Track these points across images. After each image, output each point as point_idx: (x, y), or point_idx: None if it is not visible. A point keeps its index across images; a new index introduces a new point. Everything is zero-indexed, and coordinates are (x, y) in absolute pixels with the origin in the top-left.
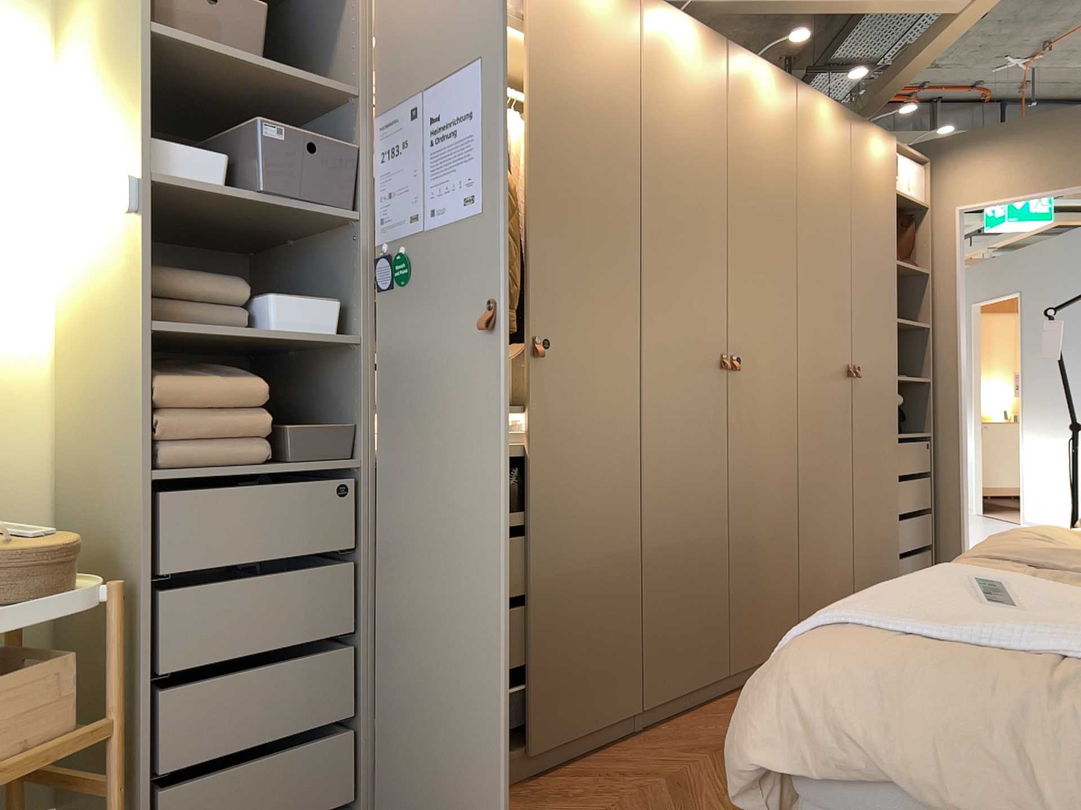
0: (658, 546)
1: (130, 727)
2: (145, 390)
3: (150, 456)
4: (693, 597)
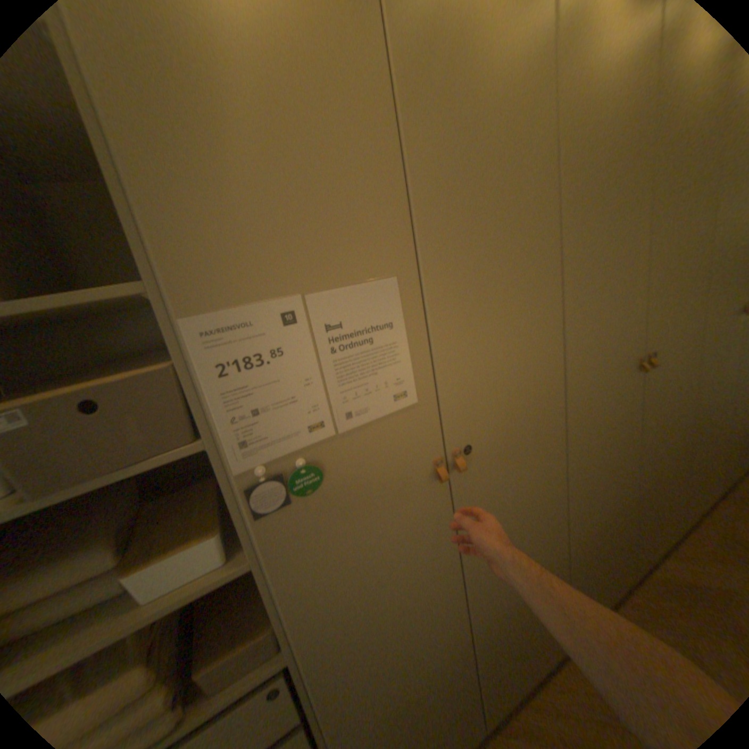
0: (588, 537)
1: None
2: None
3: None
4: (616, 551)
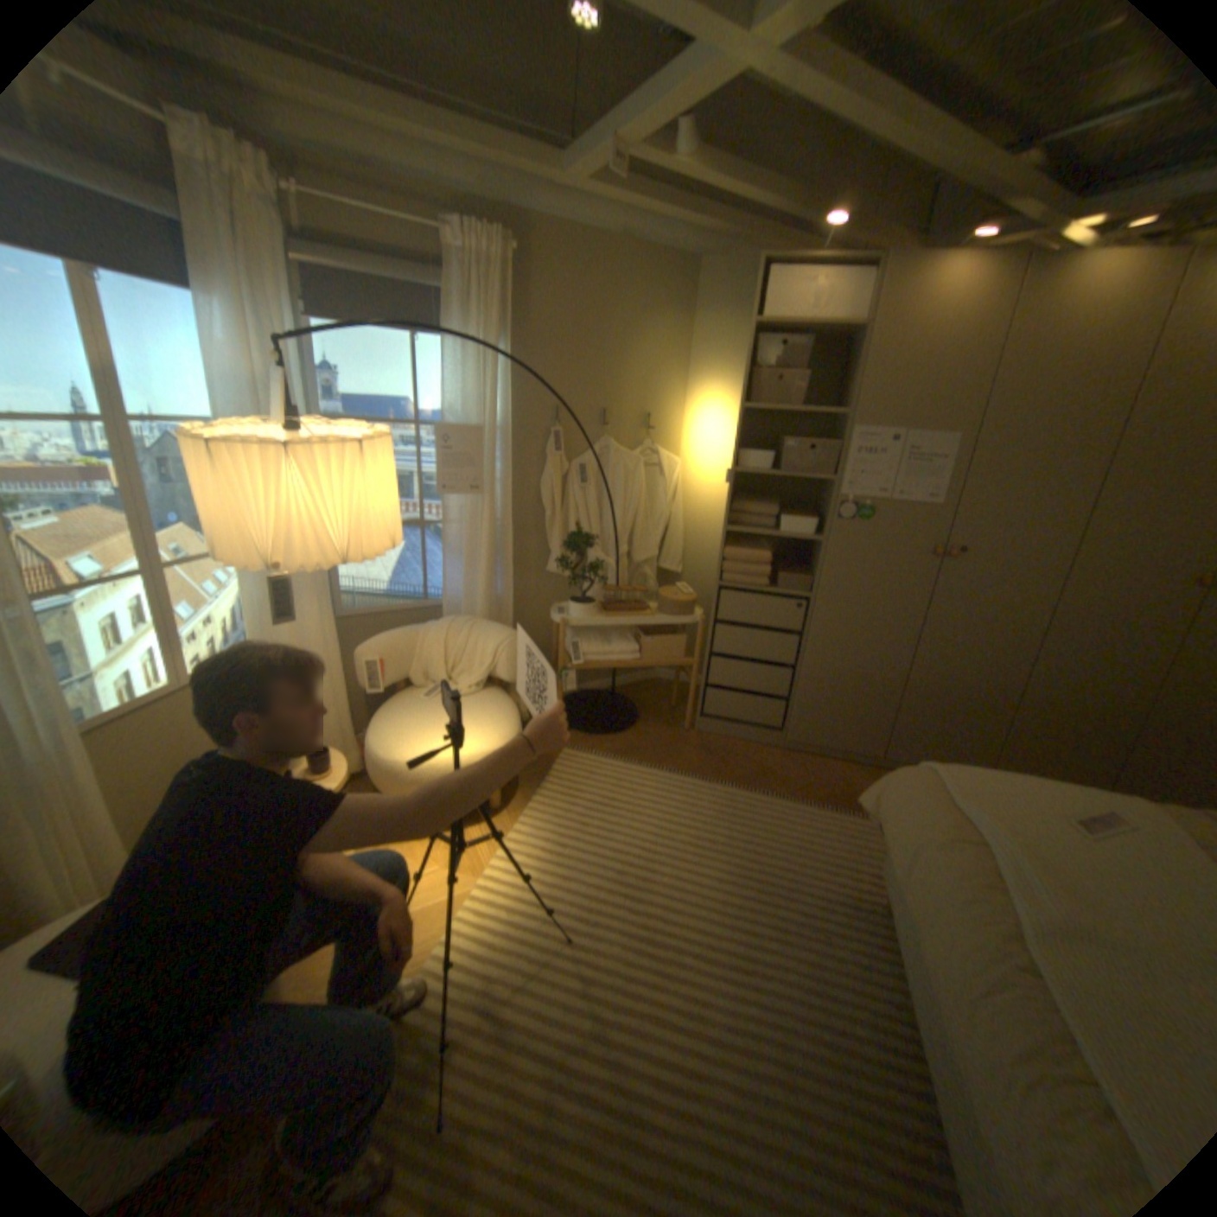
0: (1053, 696)
1: (704, 665)
2: (724, 553)
3: (723, 577)
4: (1087, 741)
